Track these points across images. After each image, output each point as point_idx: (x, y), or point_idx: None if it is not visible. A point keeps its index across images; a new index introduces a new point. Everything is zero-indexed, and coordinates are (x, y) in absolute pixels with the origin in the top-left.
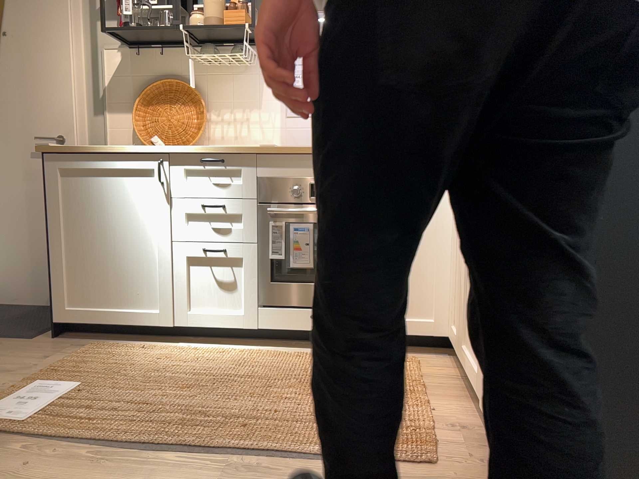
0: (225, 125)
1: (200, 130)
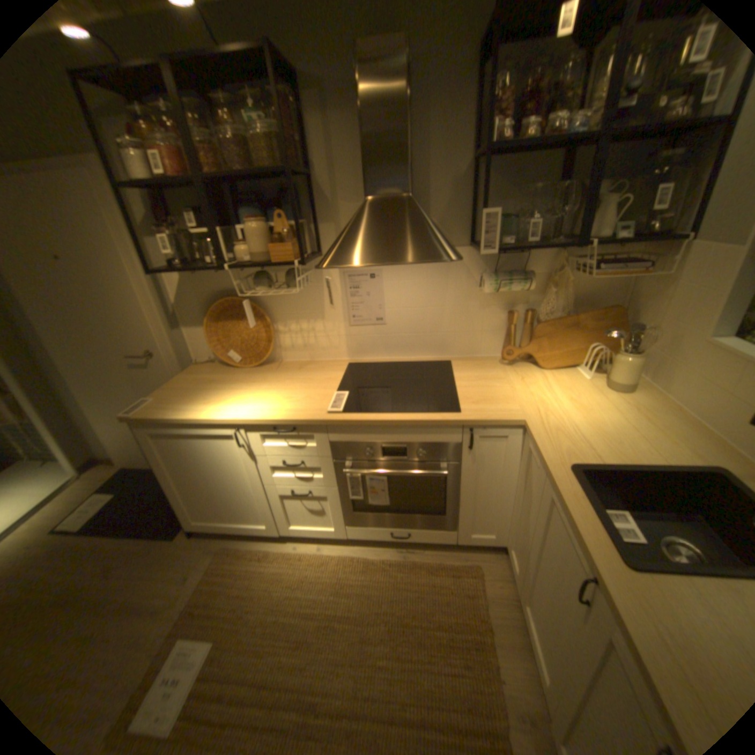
0: (292, 335)
1: (270, 343)
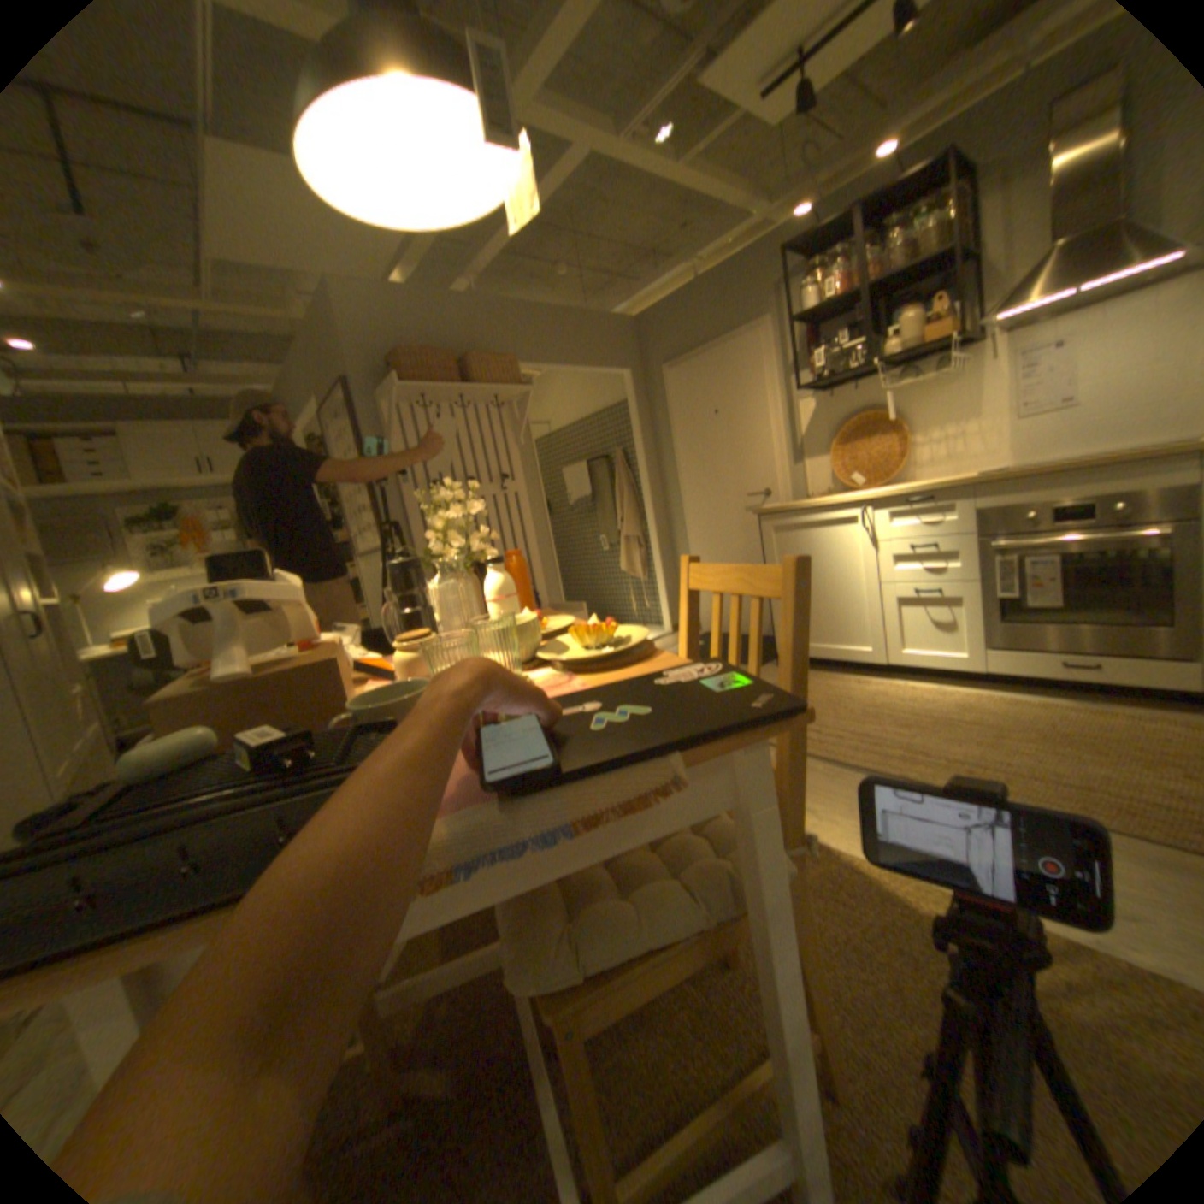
0: (933, 446)
1: (902, 457)
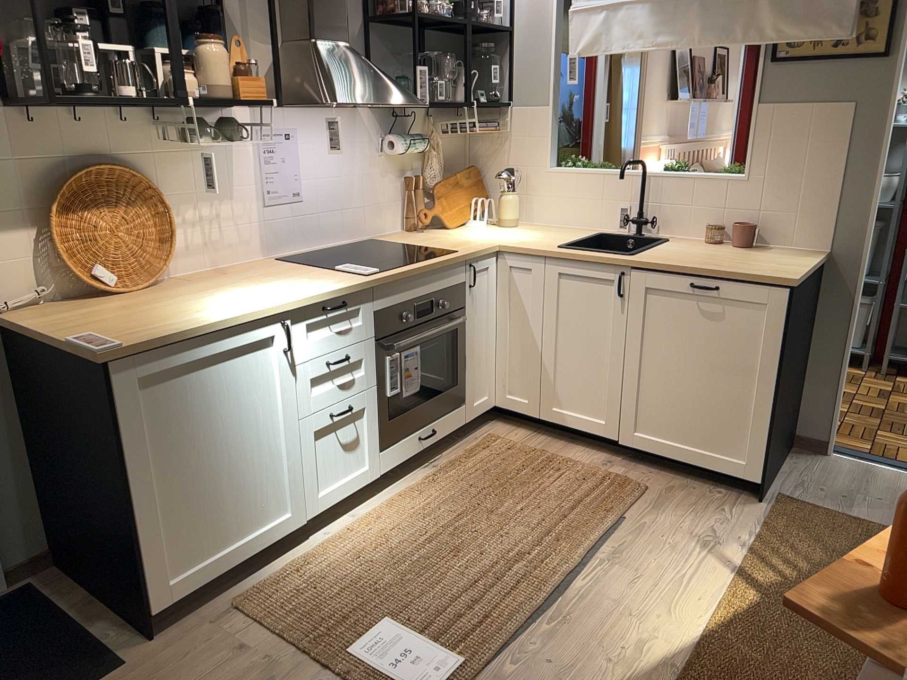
0: (190, 229)
1: (164, 244)
